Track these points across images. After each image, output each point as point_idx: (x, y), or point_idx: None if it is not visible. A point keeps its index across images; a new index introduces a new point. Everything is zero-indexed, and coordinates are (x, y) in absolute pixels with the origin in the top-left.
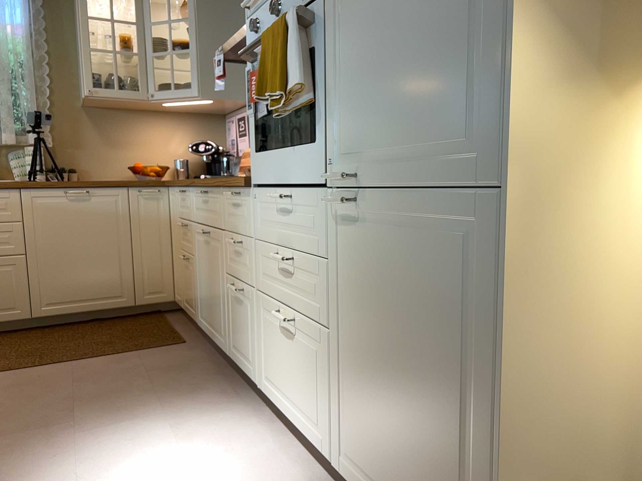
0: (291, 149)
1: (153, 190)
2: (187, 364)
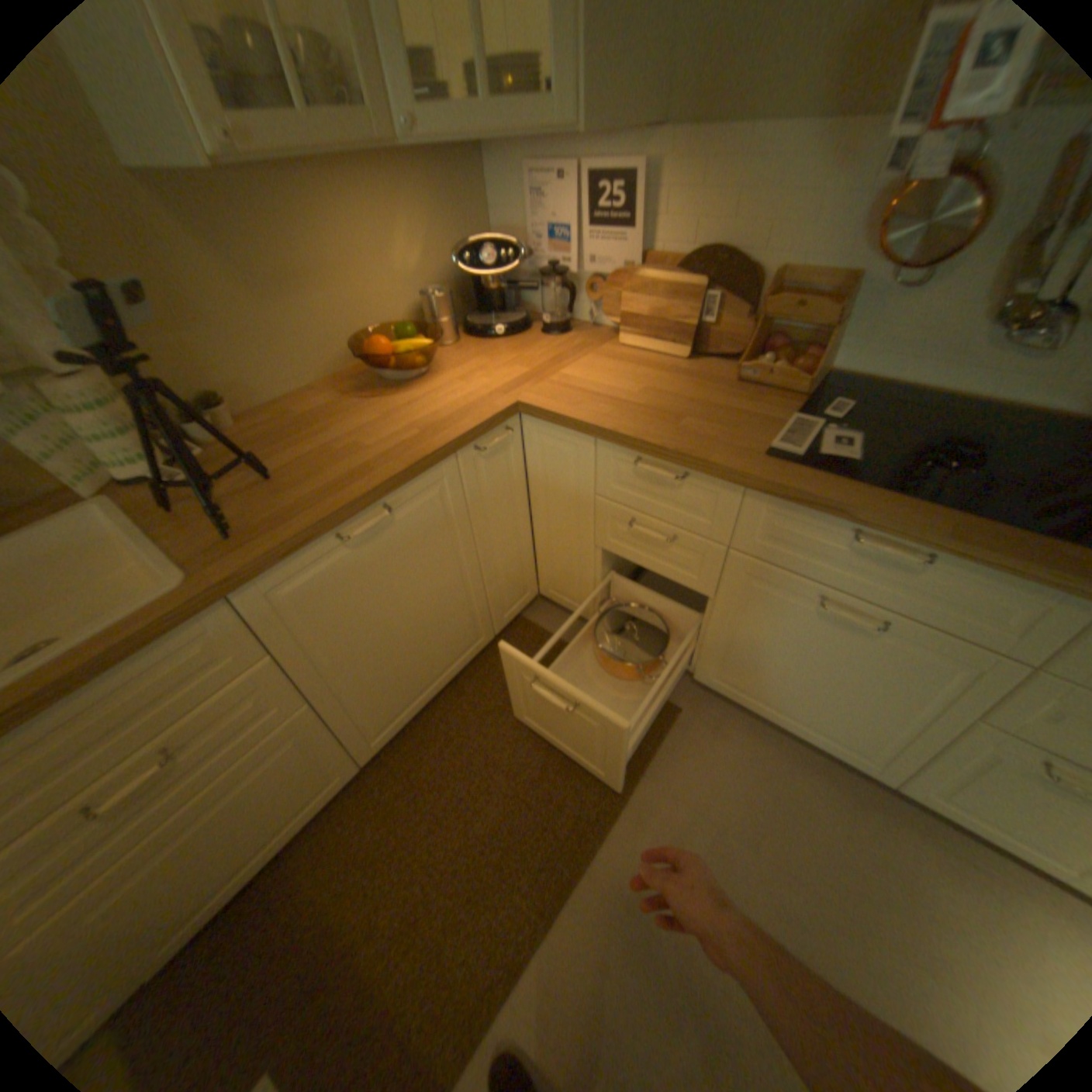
0: None
1: (506, 437)
2: (770, 783)
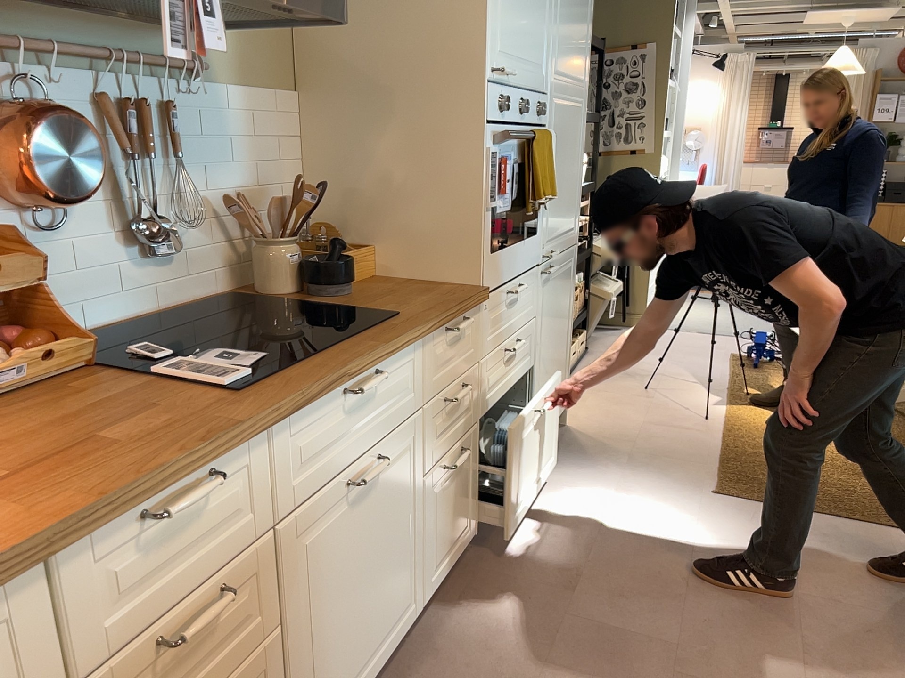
0: (522, 242)
1: None
2: None
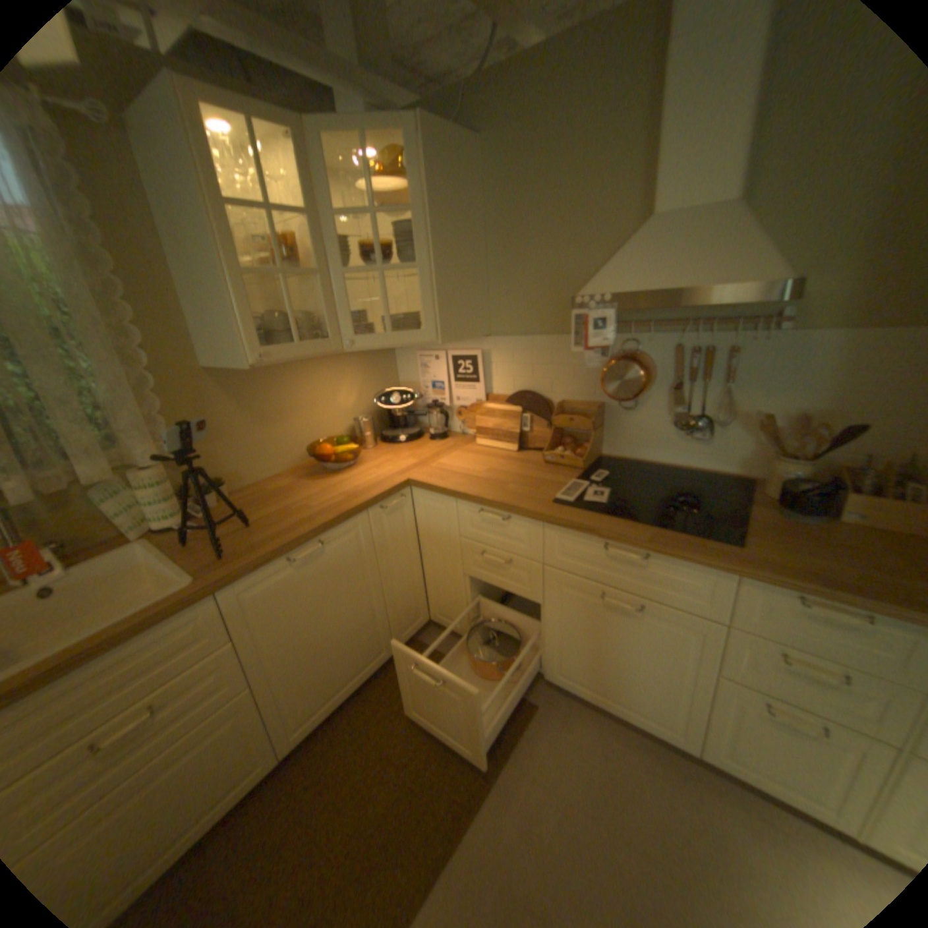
0: None
1: (401, 500)
2: (608, 764)
